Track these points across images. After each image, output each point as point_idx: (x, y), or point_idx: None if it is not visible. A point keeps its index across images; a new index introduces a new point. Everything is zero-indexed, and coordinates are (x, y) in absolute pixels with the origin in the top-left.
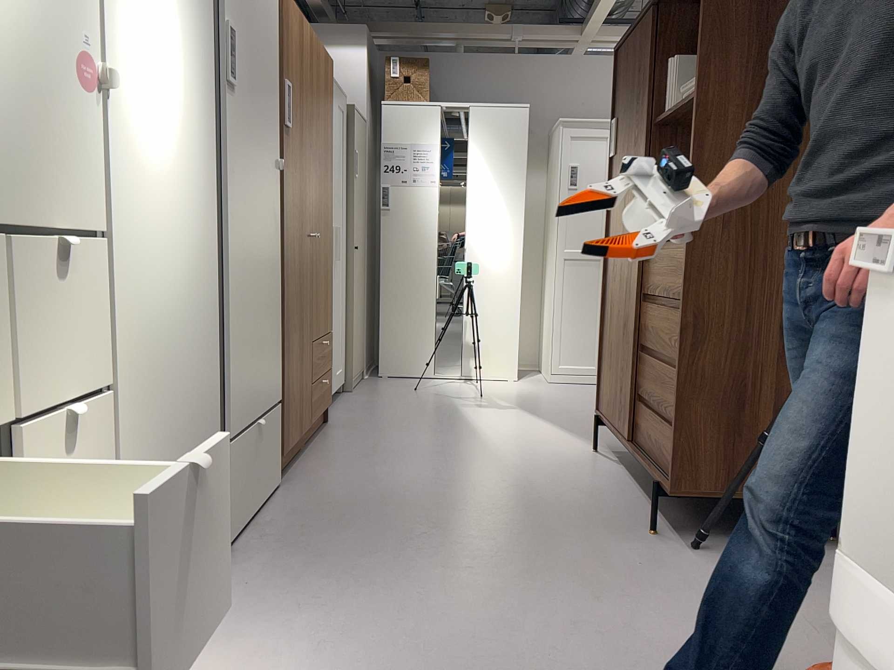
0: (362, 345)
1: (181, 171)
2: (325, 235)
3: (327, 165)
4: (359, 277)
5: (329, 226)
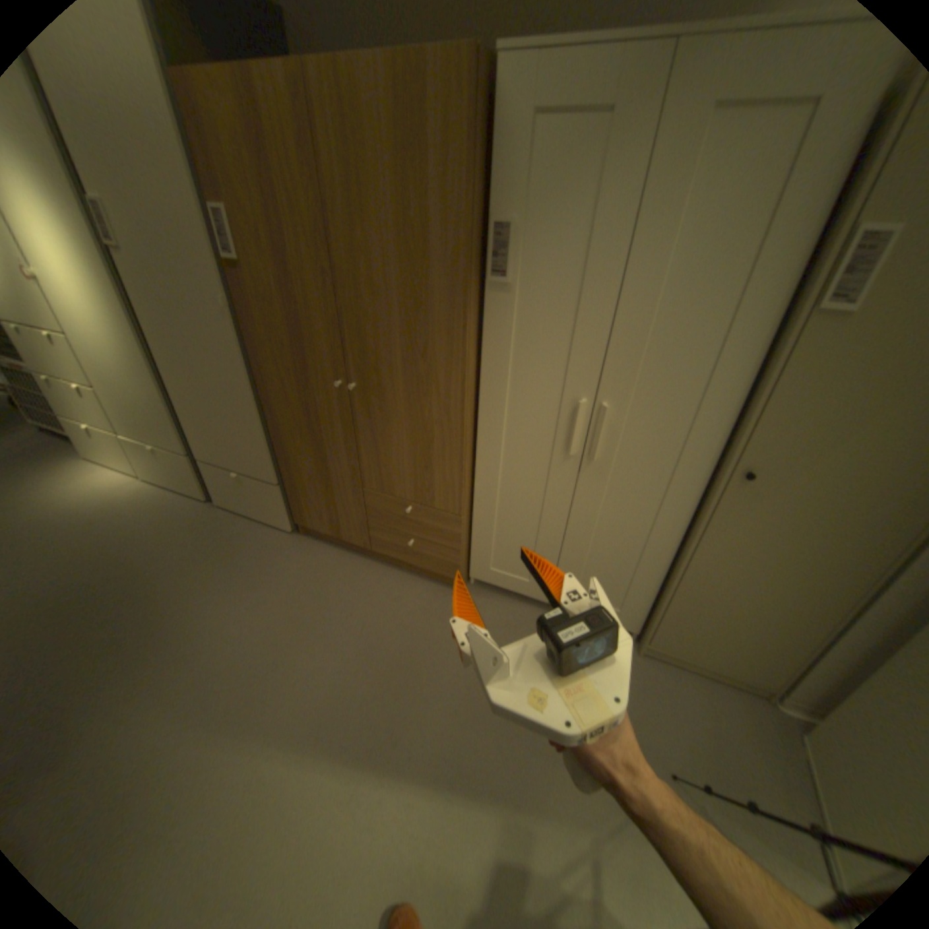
0: (776, 657)
1: (96, 311)
2: (415, 395)
3: (423, 292)
4: (790, 543)
5: (437, 386)
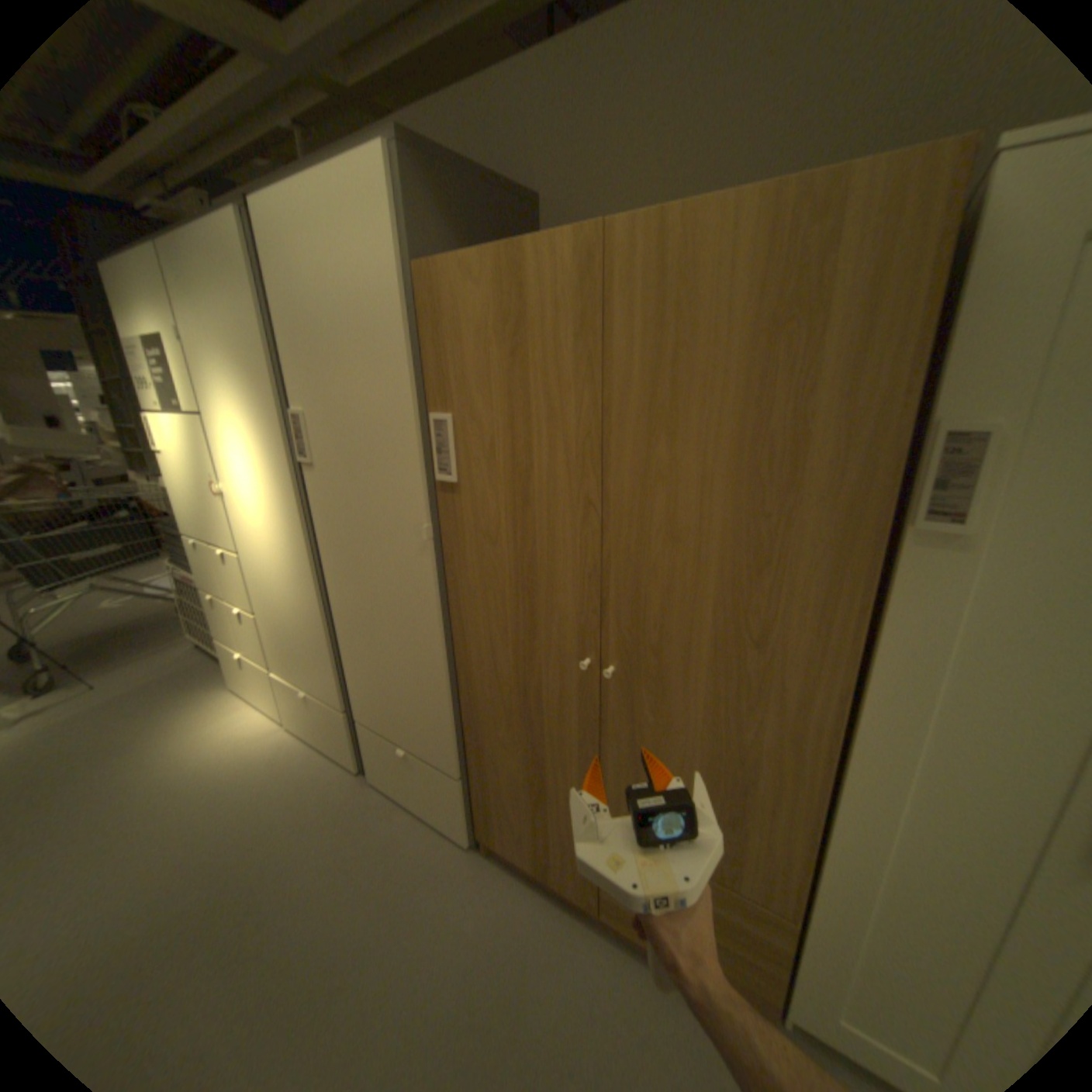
0: None
1: (274, 533)
2: (731, 703)
3: (779, 544)
4: None
5: (783, 698)
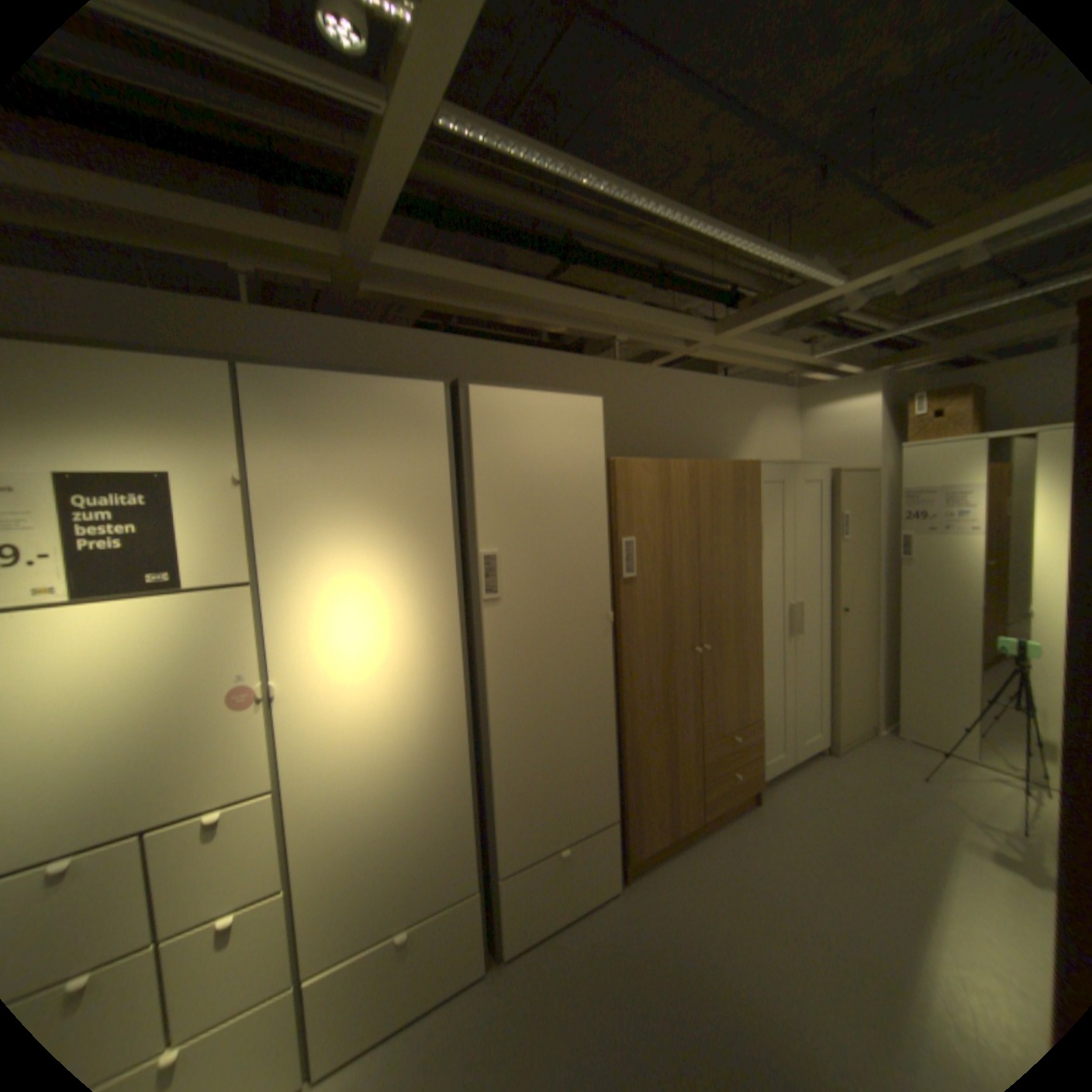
0: (872, 705)
1: (403, 701)
2: (740, 636)
3: (744, 567)
4: (860, 637)
5: (751, 623)
